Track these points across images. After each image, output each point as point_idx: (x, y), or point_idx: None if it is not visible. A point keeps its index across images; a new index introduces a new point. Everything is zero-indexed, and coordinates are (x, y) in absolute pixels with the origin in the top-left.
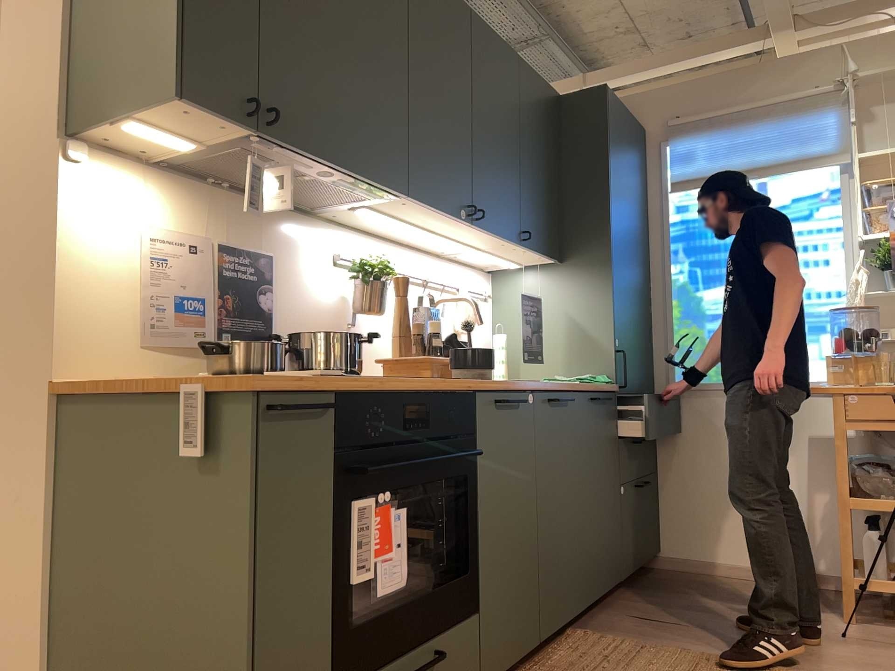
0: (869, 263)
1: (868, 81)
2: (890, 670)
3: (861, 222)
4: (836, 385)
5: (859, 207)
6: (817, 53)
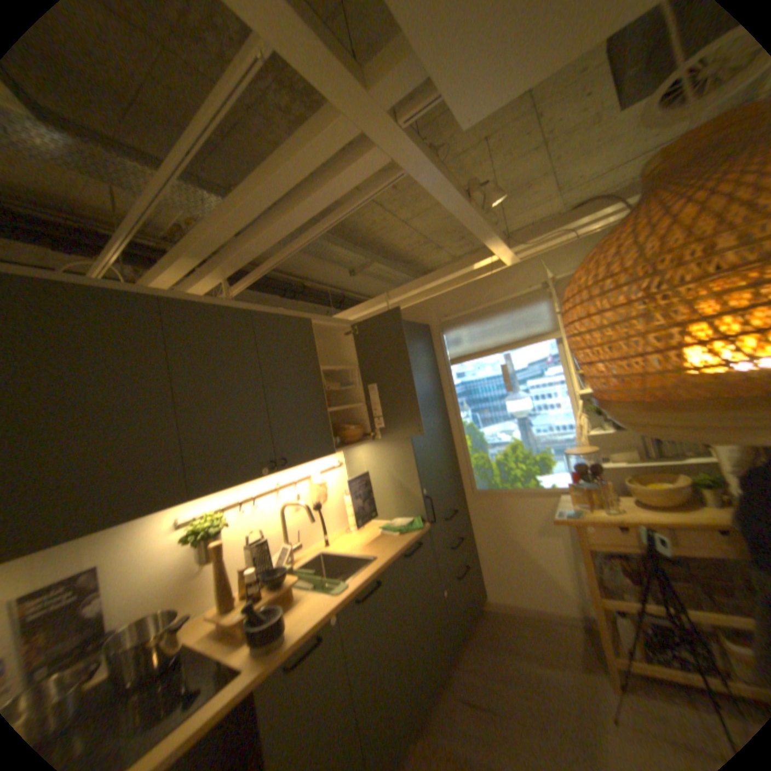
0: (588, 407)
1: (565, 278)
2: None
3: (578, 376)
4: (577, 518)
5: (574, 366)
6: (527, 261)
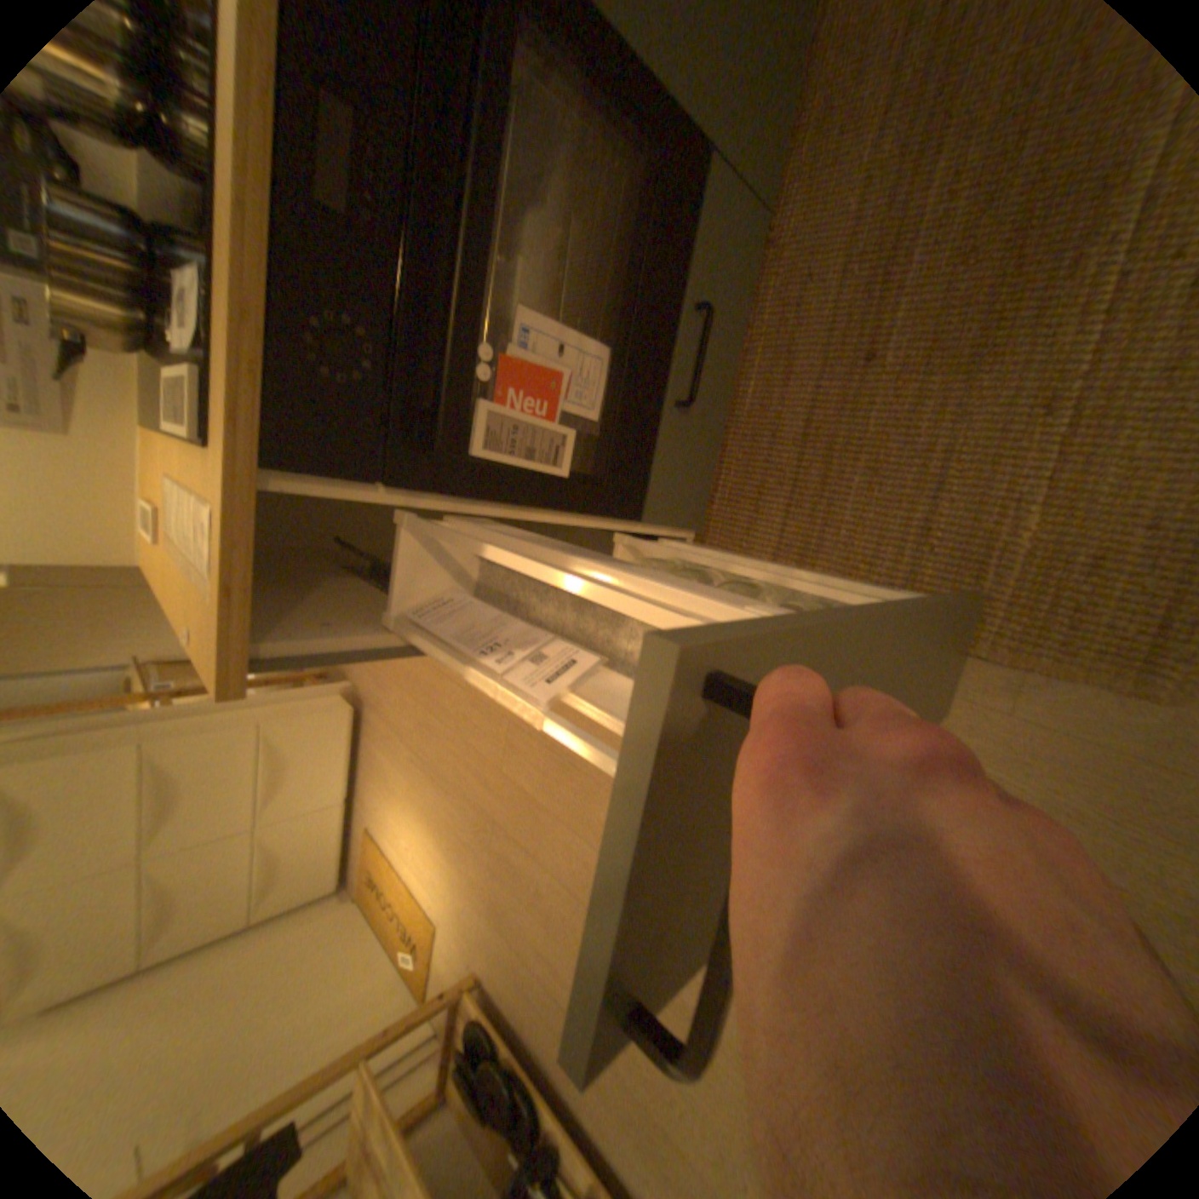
0: None
1: None
2: None
3: None
4: None
5: None
6: None
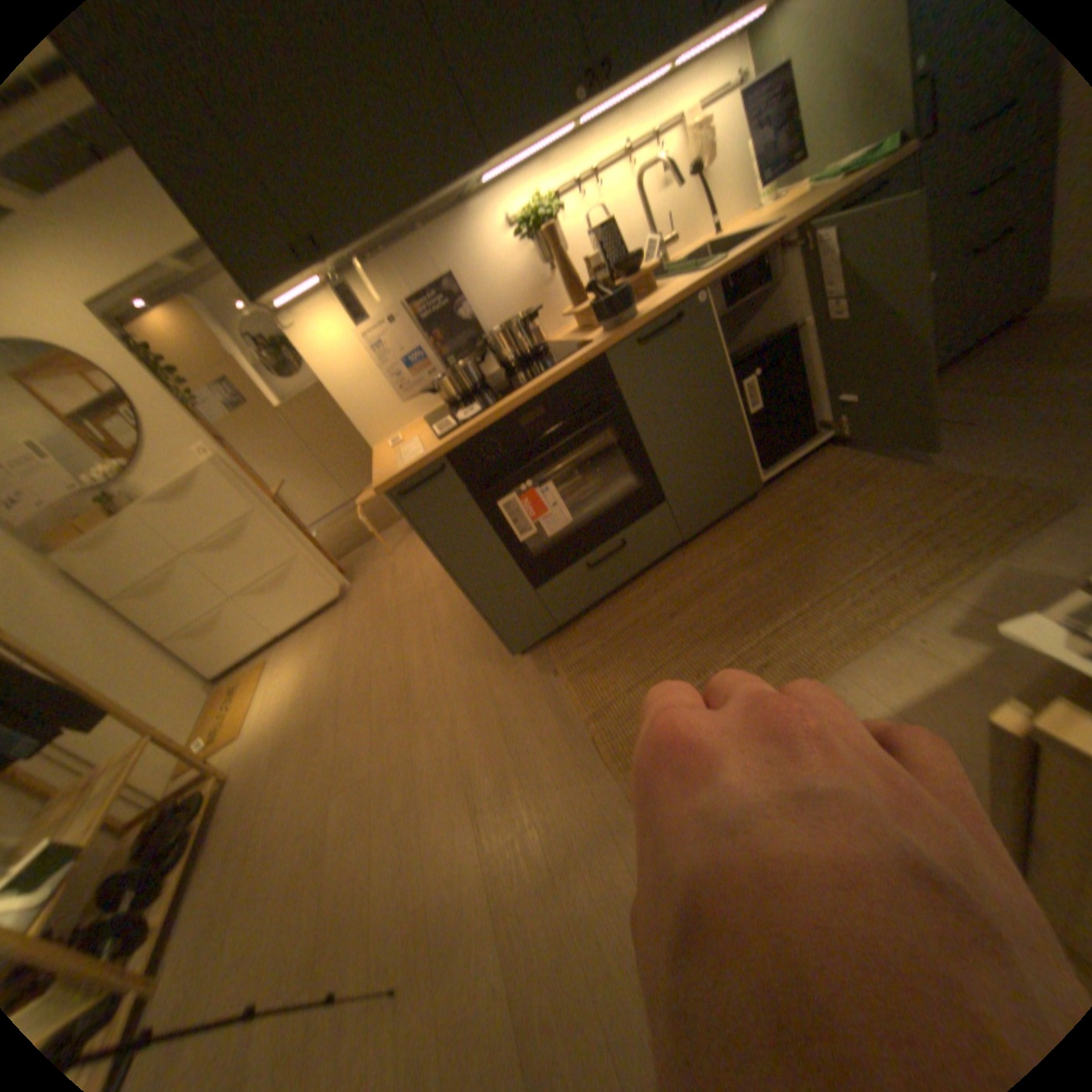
0: None
1: None
2: None
3: None
4: None
5: None
6: None
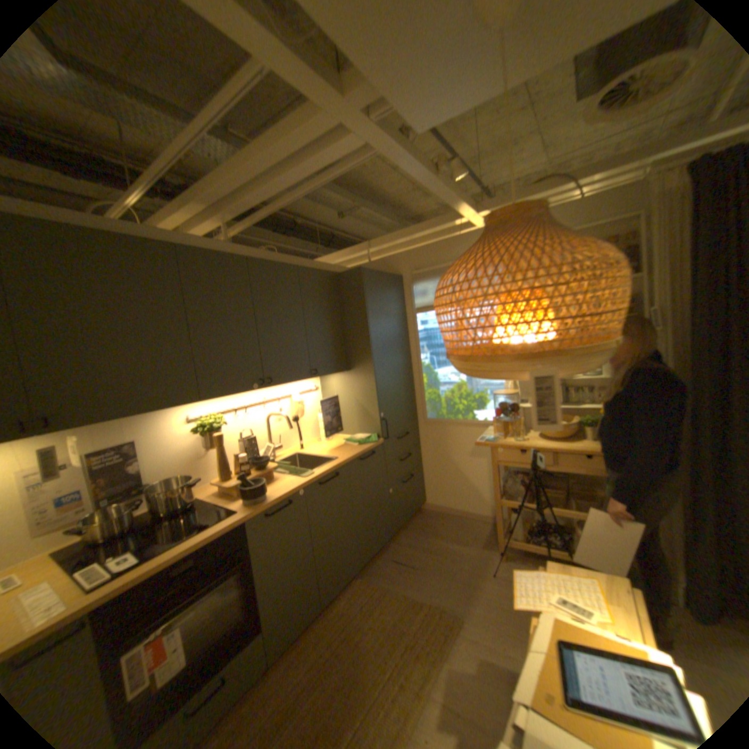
0: None
1: None
2: (505, 613)
3: None
4: (492, 443)
5: None
6: None
